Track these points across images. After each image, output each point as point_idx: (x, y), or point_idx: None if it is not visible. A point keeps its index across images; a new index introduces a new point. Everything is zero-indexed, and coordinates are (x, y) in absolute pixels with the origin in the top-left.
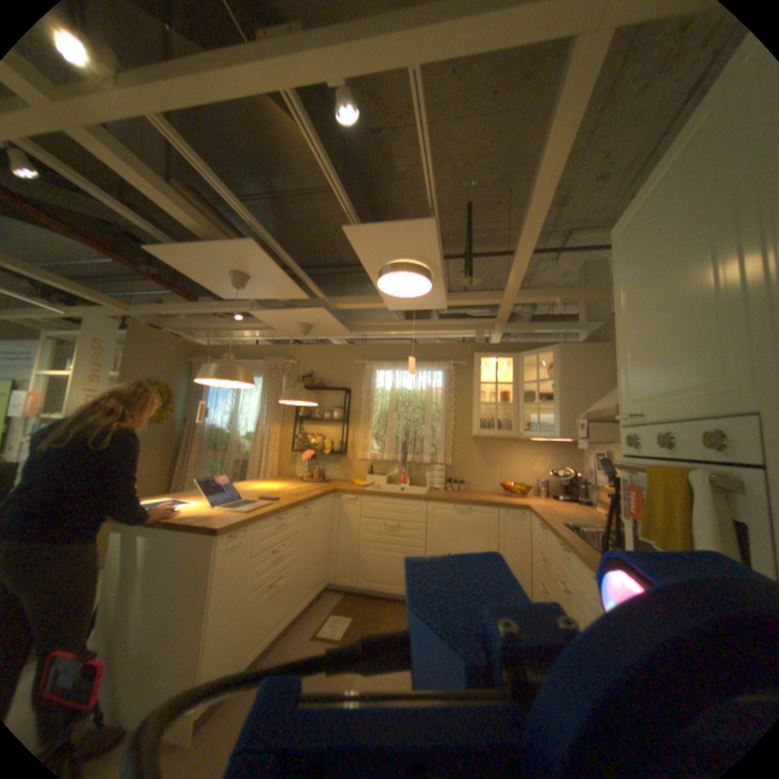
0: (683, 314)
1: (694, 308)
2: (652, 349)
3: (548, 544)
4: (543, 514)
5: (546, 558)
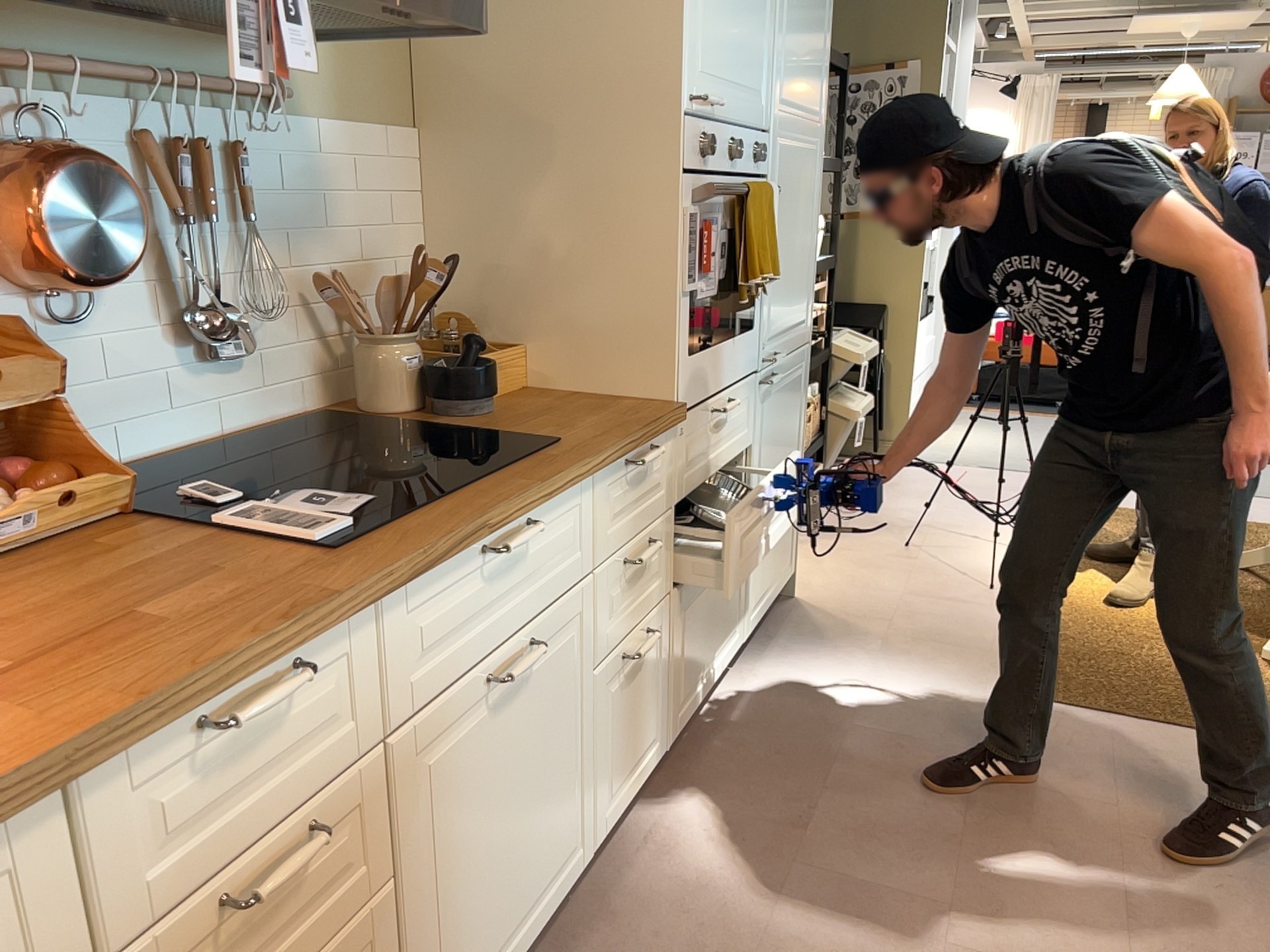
0: (754, 1)
1: (759, 4)
2: (730, 13)
3: (331, 713)
4: (119, 684)
5: (291, 832)
